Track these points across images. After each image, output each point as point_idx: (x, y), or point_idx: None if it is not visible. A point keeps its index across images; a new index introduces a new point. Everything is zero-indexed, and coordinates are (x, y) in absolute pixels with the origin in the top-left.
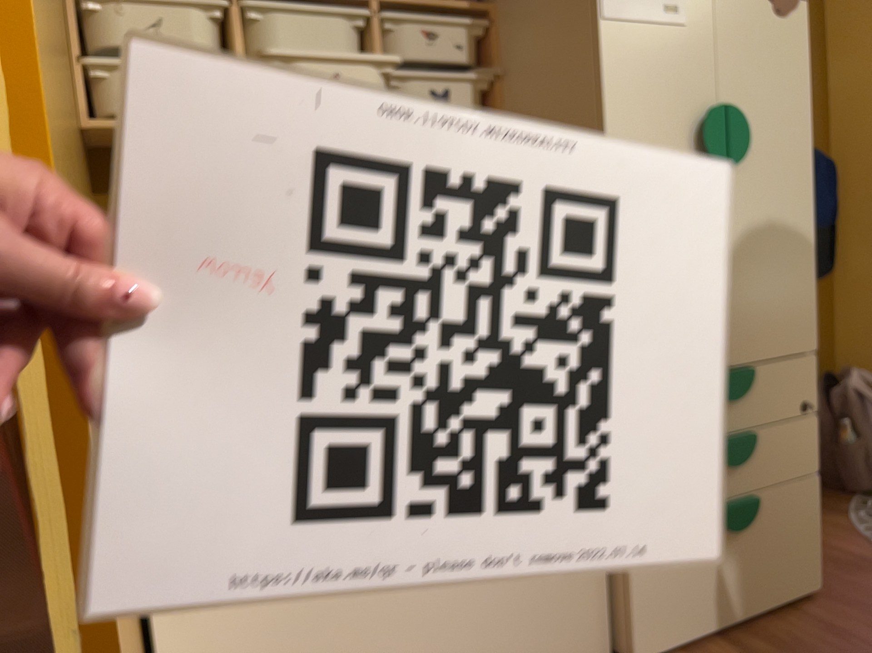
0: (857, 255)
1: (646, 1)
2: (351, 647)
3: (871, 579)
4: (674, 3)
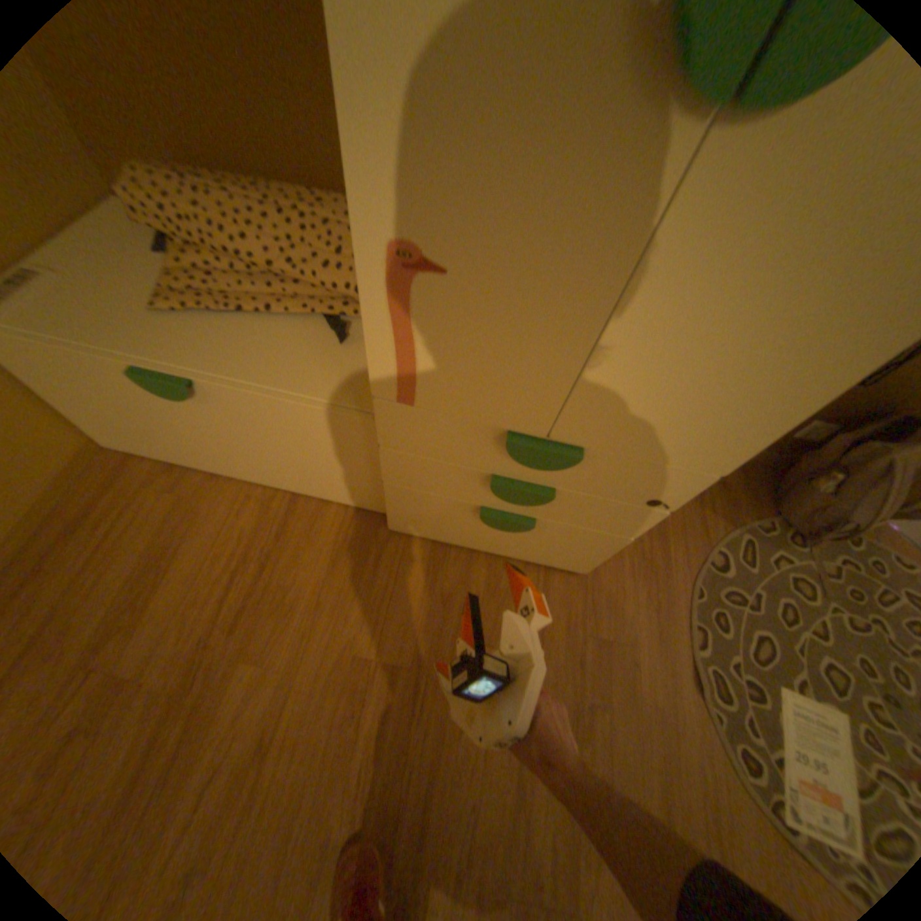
0: None
1: None
2: (162, 428)
3: (637, 591)
4: None
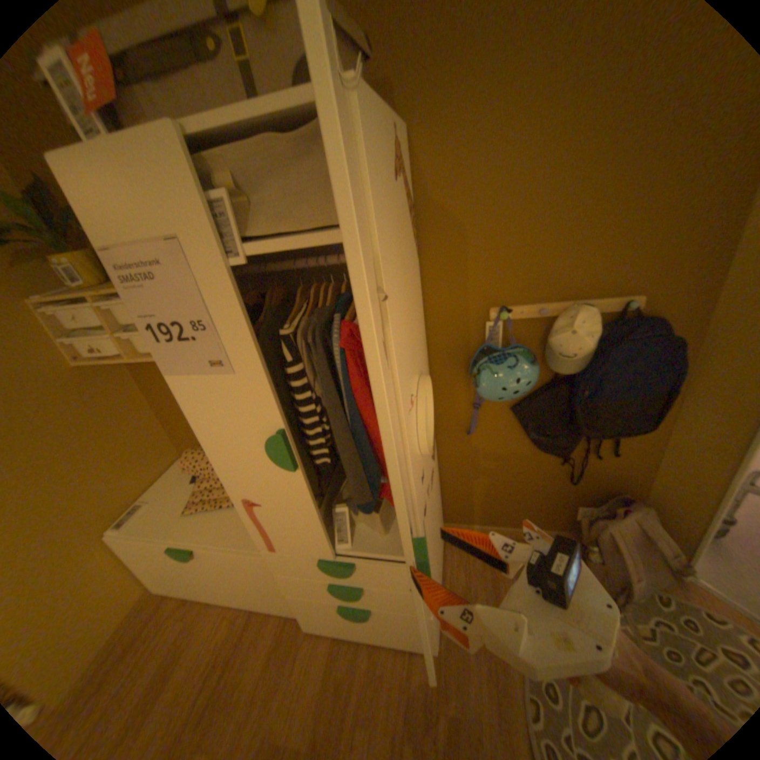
0: (702, 423)
1: (192, 362)
2: (181, 578)
3: (479, 669)
4: (217, 361)
